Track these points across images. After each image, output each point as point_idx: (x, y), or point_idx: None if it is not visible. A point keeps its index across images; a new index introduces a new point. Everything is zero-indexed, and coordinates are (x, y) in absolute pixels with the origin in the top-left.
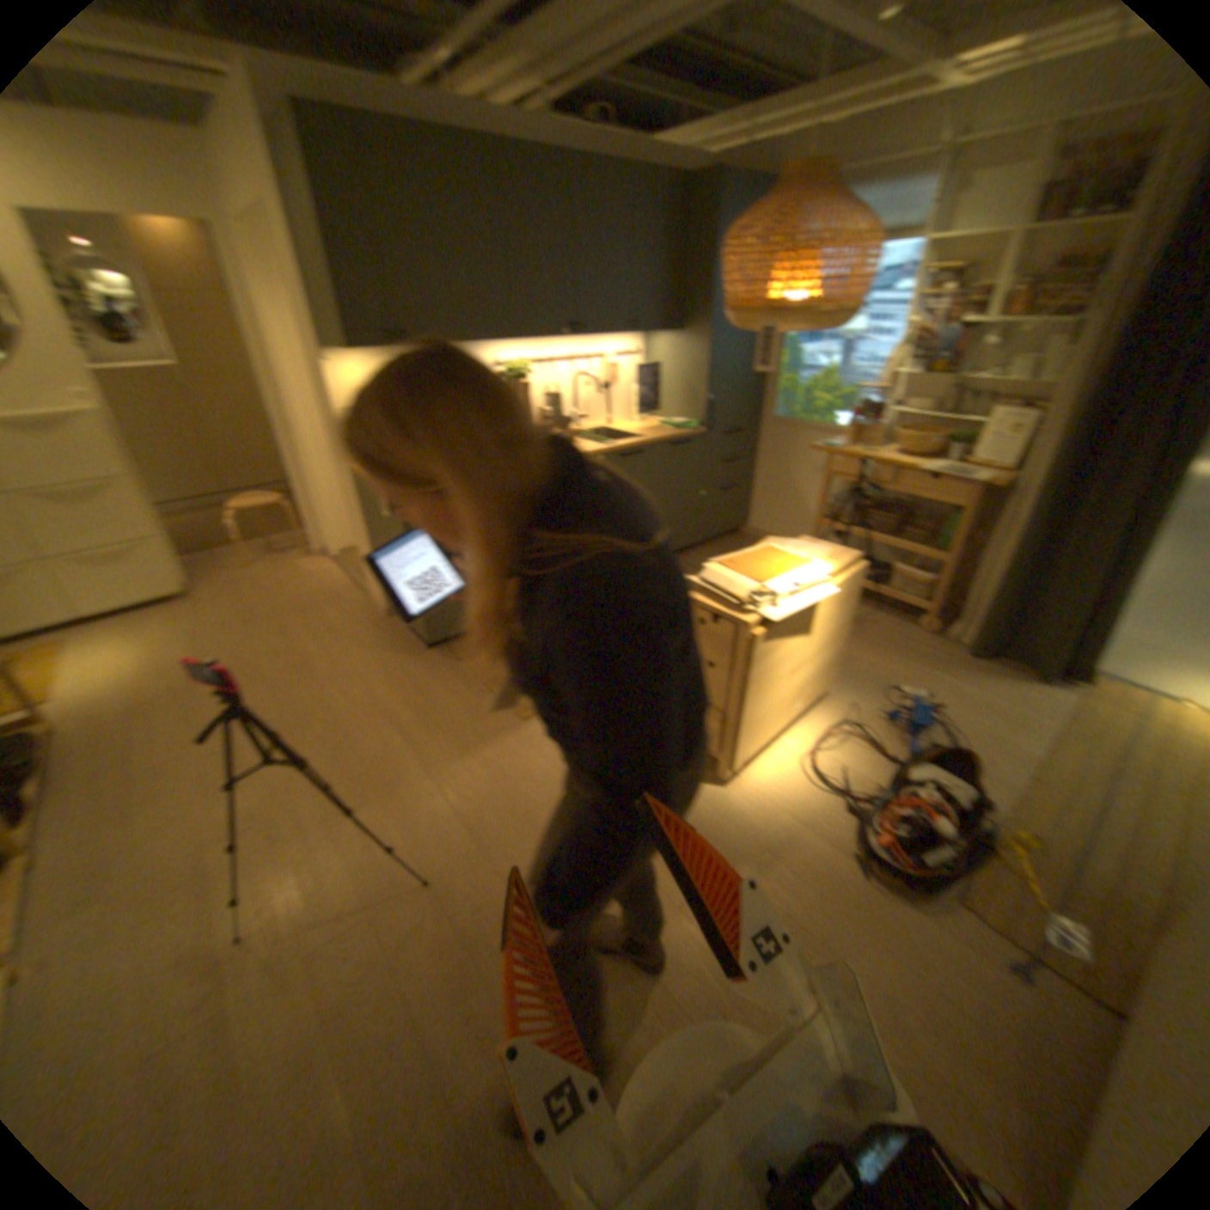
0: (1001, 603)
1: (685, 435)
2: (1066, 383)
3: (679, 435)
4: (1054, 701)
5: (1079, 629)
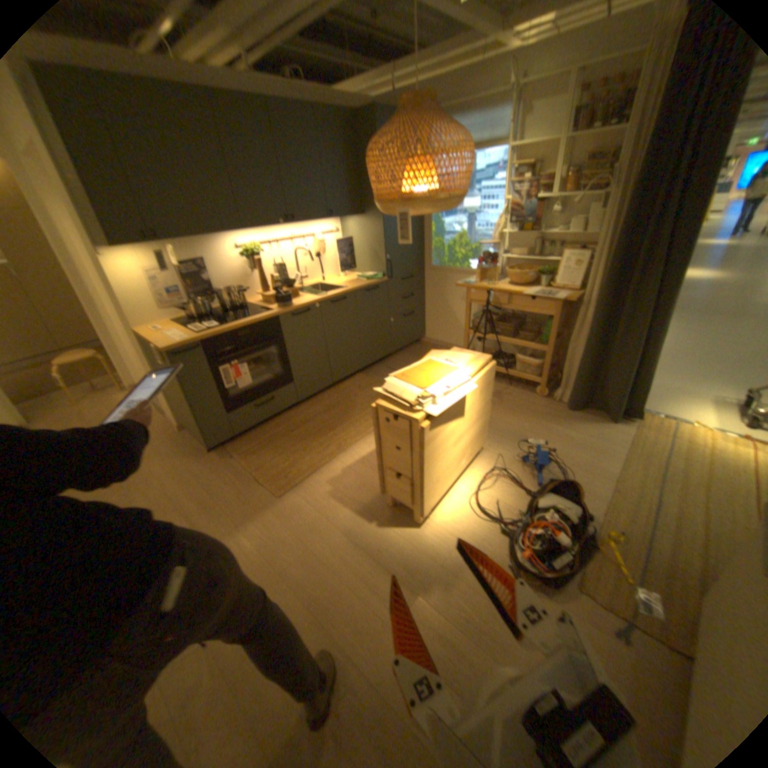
0: (582, 375)
1: (374, 284)
2: (603, 232)
3: (370, 284)
4: (621, 434)
5: (630, 386)
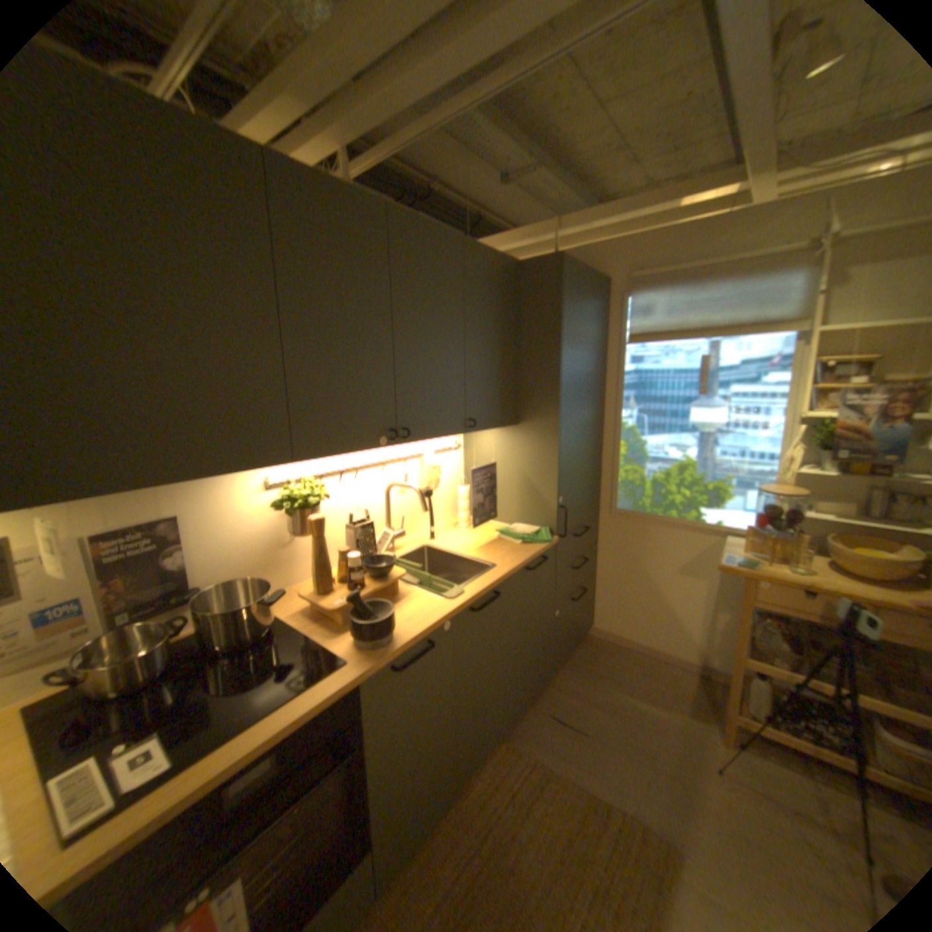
0: None
1: (539, 549)
2: None
3: (533, 552)
4: None
5: None
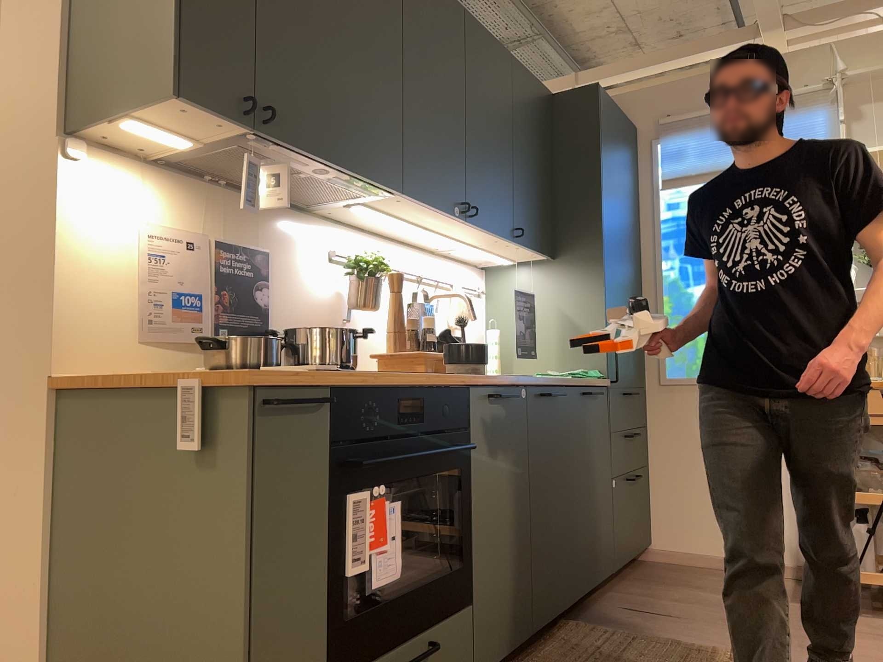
0: None
1: (594, 382)
2: None
3: (589, 381)
4: None
5: None
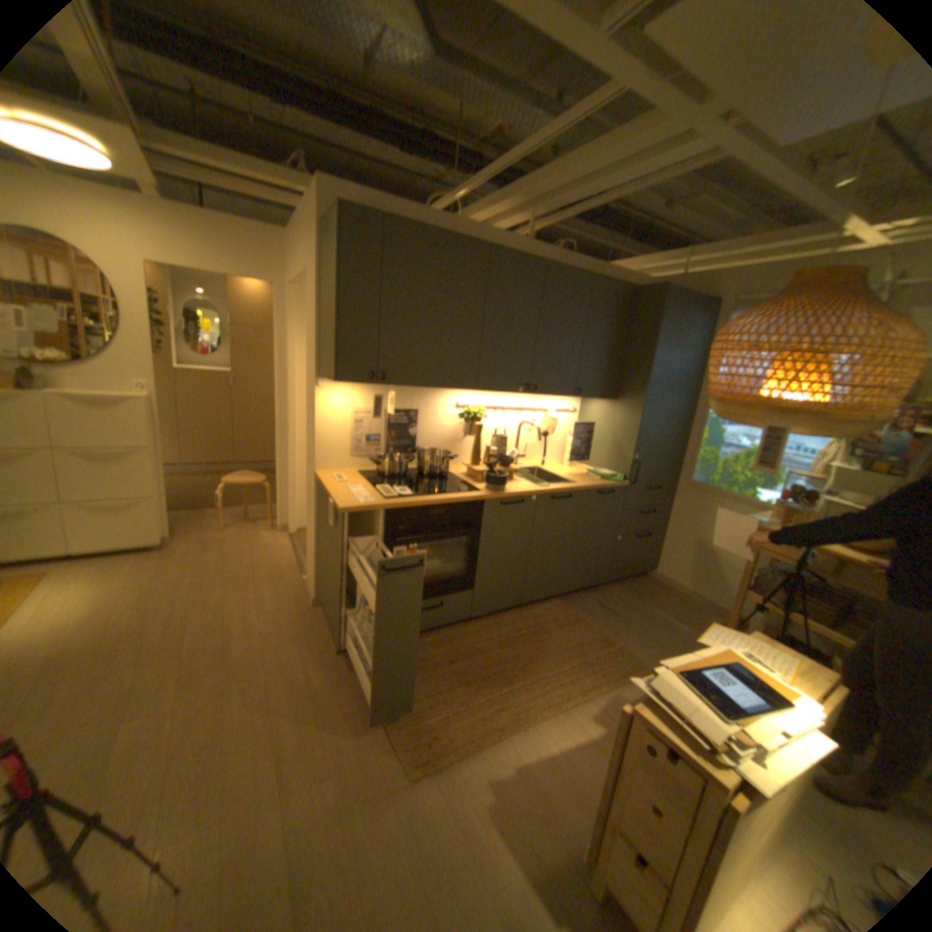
0: None
1: (610, 485)
2: None
3: (605, 484)
4: None
5: None
